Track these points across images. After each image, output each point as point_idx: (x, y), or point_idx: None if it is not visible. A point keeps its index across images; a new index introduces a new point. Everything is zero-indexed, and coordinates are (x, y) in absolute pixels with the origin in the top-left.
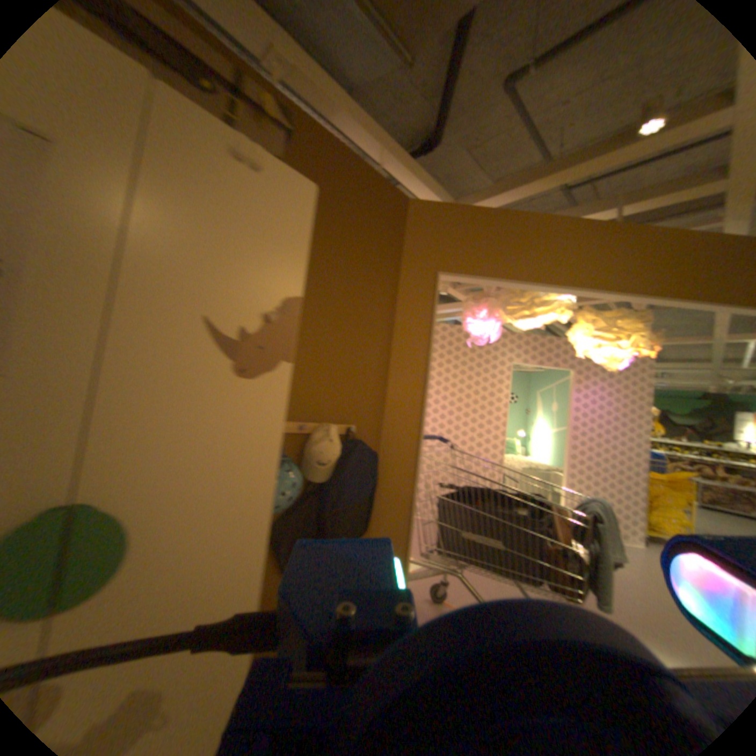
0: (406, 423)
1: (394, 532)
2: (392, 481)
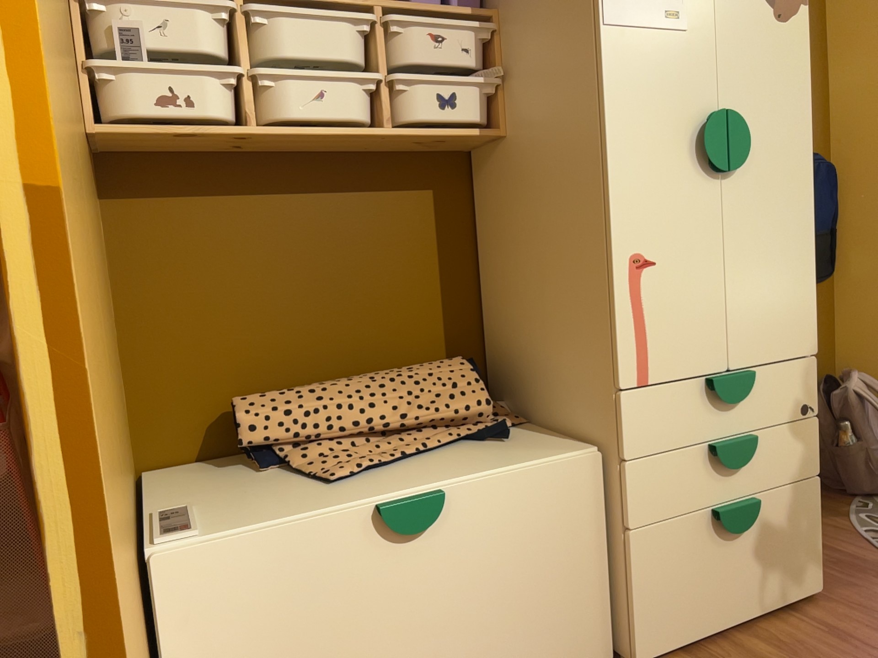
0: (867, 120)
1: (869, 273)
2: (855, 206)
